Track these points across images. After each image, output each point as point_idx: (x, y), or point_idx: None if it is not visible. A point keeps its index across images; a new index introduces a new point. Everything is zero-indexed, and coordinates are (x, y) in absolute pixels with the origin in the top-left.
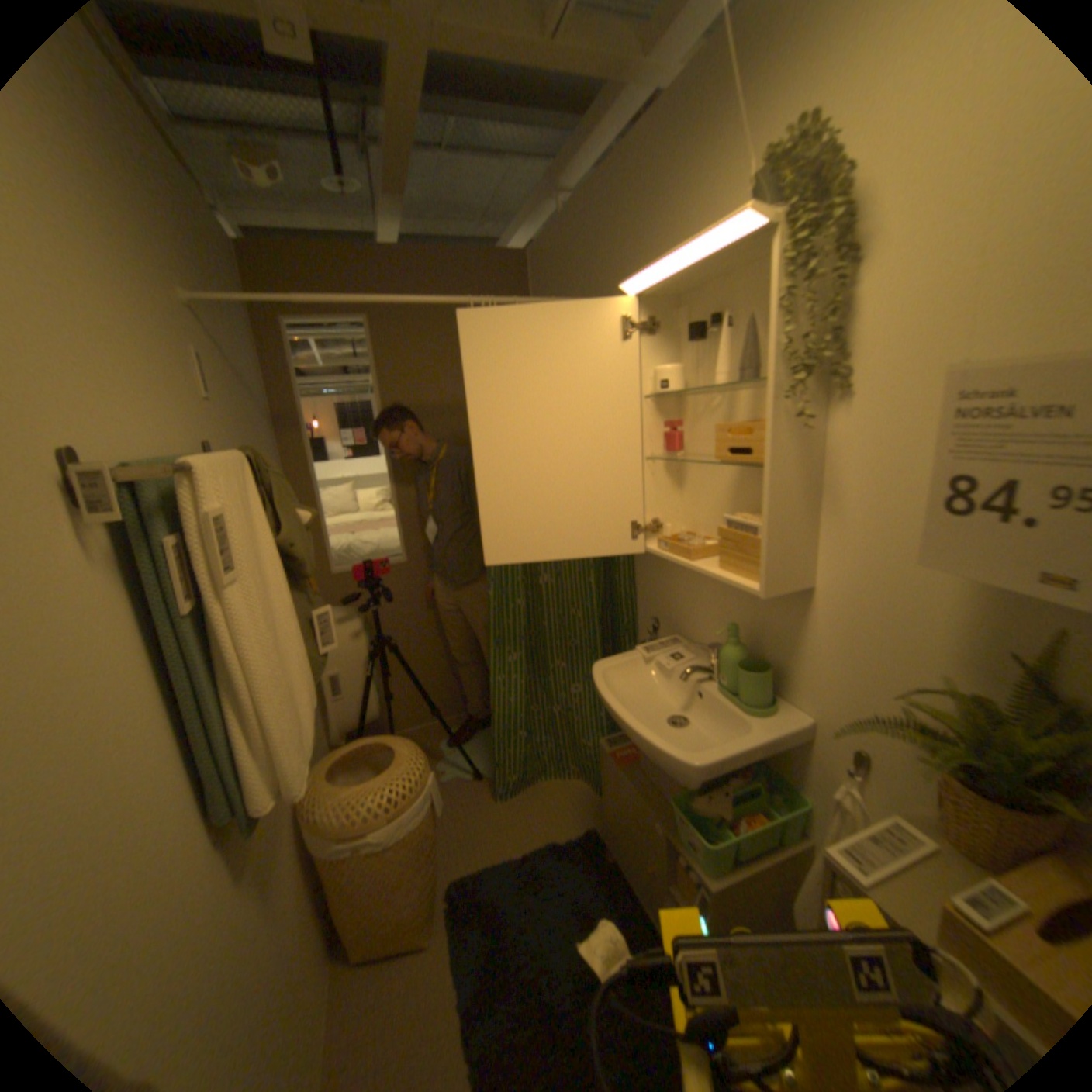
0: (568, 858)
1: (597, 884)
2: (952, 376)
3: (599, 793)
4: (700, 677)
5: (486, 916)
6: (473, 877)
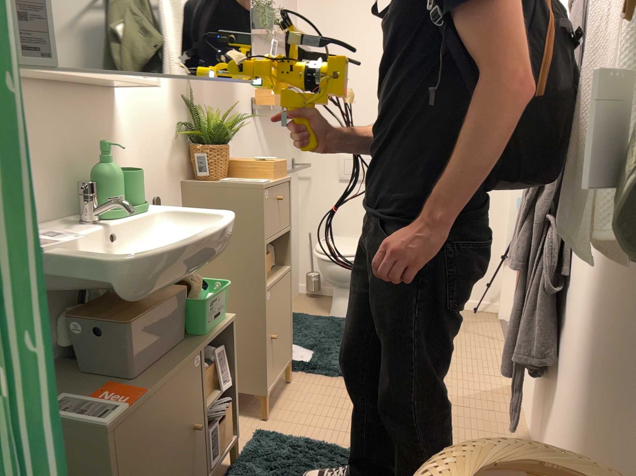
0: None
1: None
2: None
3: None
4: (94, 226)
5: None
6: None
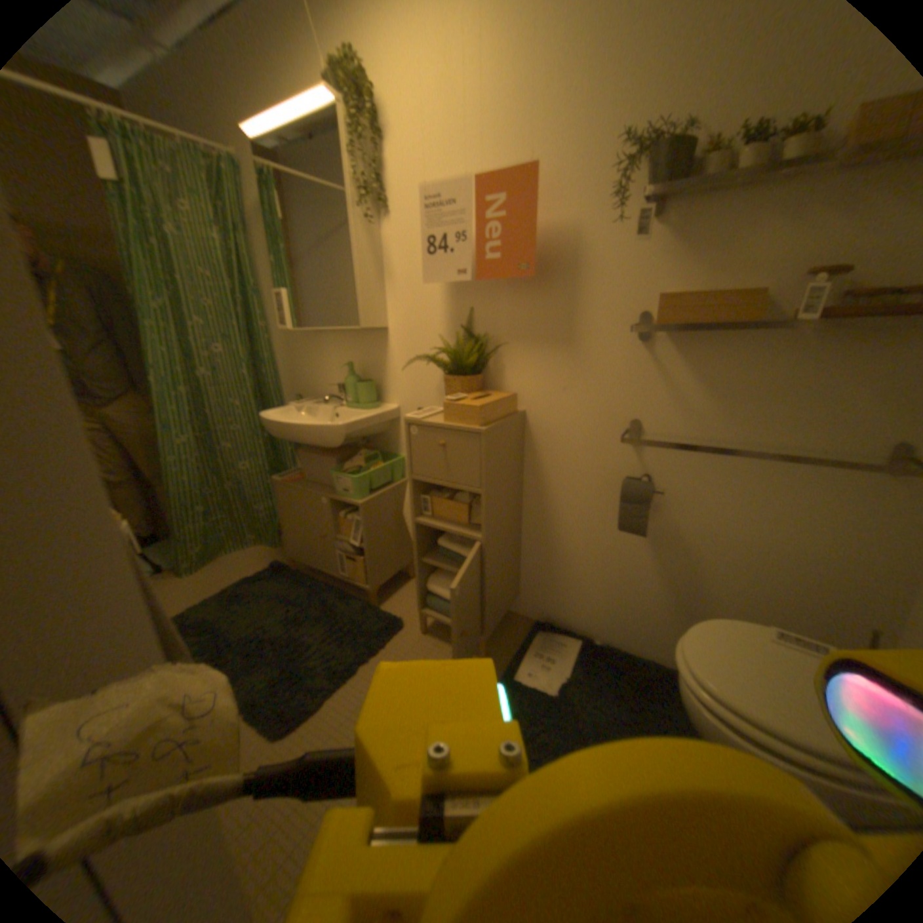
0: (258, 578)
1: (285, 581)
2: (420, 188)
3: (273, 546)
4: (334, 406)
5: (197, 626)
6: (175, 613)
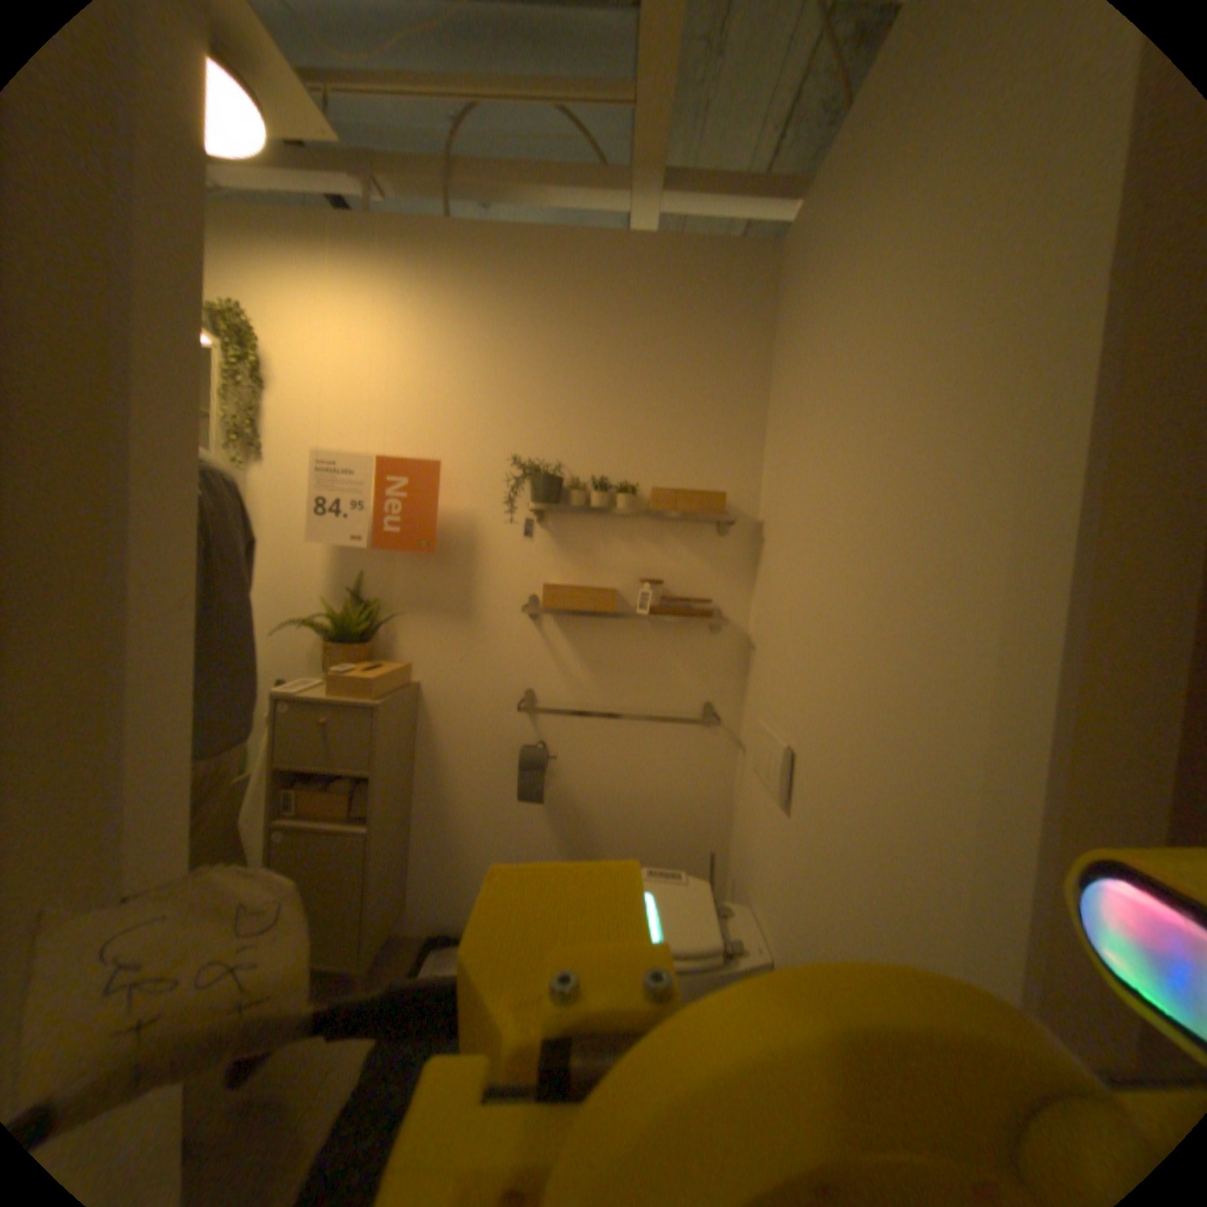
0: None
1: None
2: (311, 451)
3: None
4: None
5: None
6: None
